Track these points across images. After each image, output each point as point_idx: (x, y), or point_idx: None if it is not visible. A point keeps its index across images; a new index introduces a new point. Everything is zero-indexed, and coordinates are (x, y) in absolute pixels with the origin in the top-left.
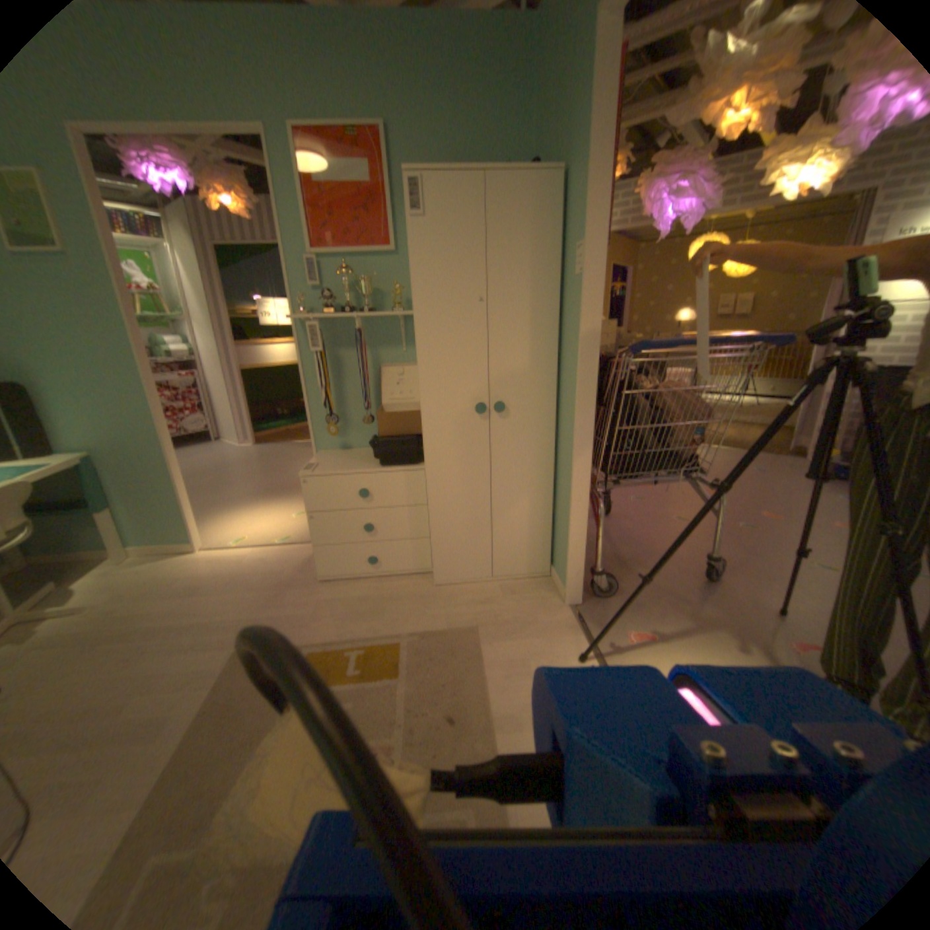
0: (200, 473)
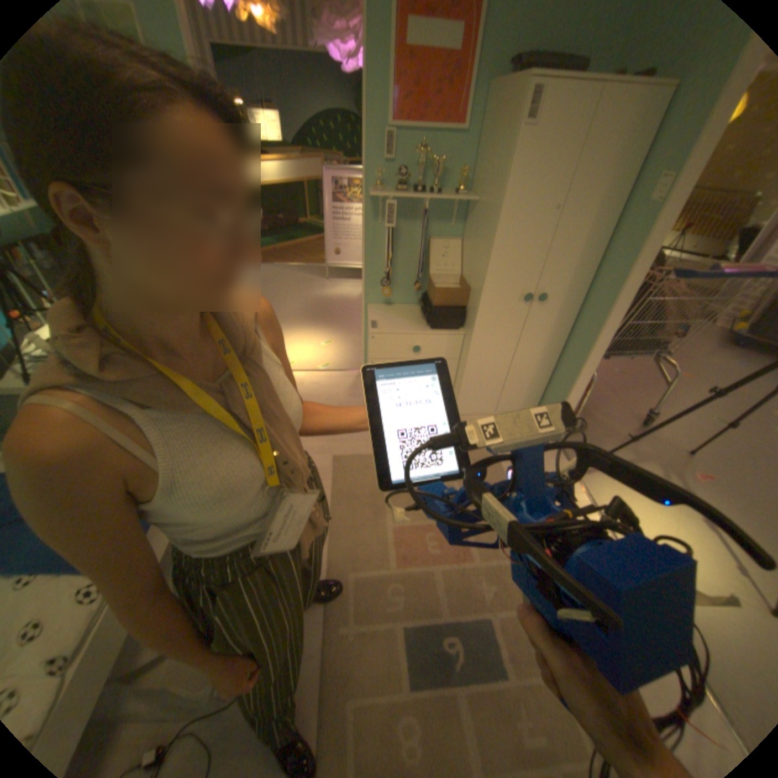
0: None
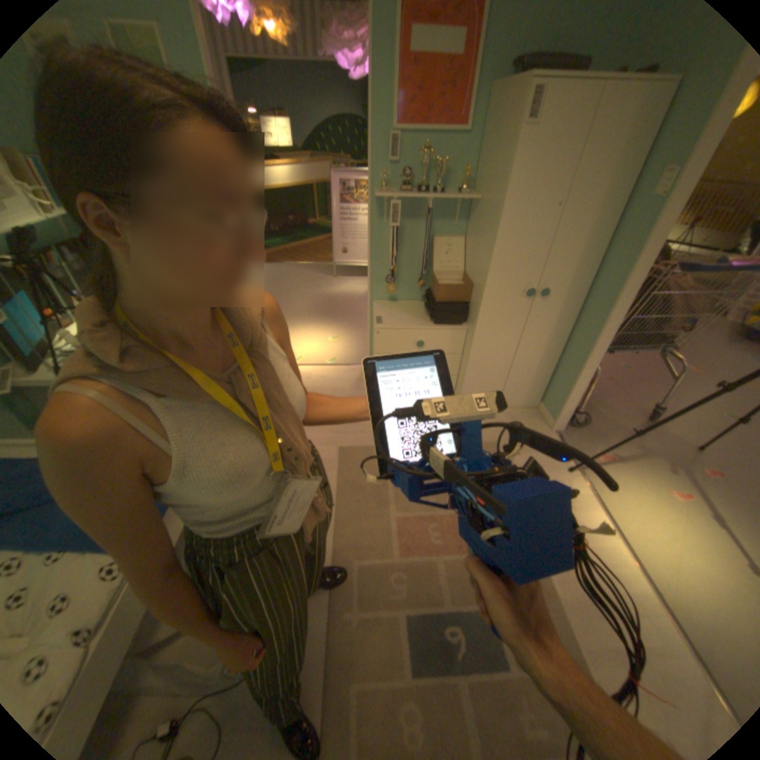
0: None
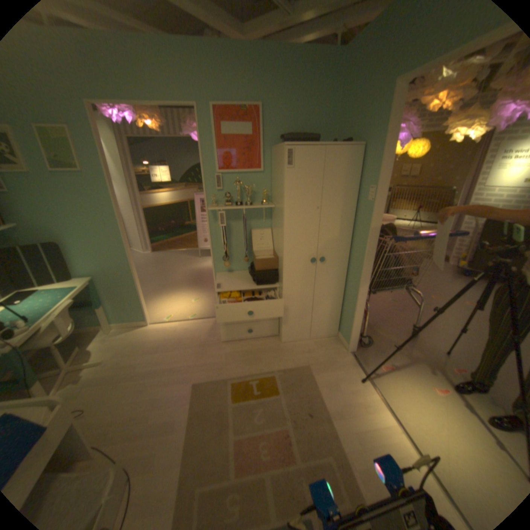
0: None
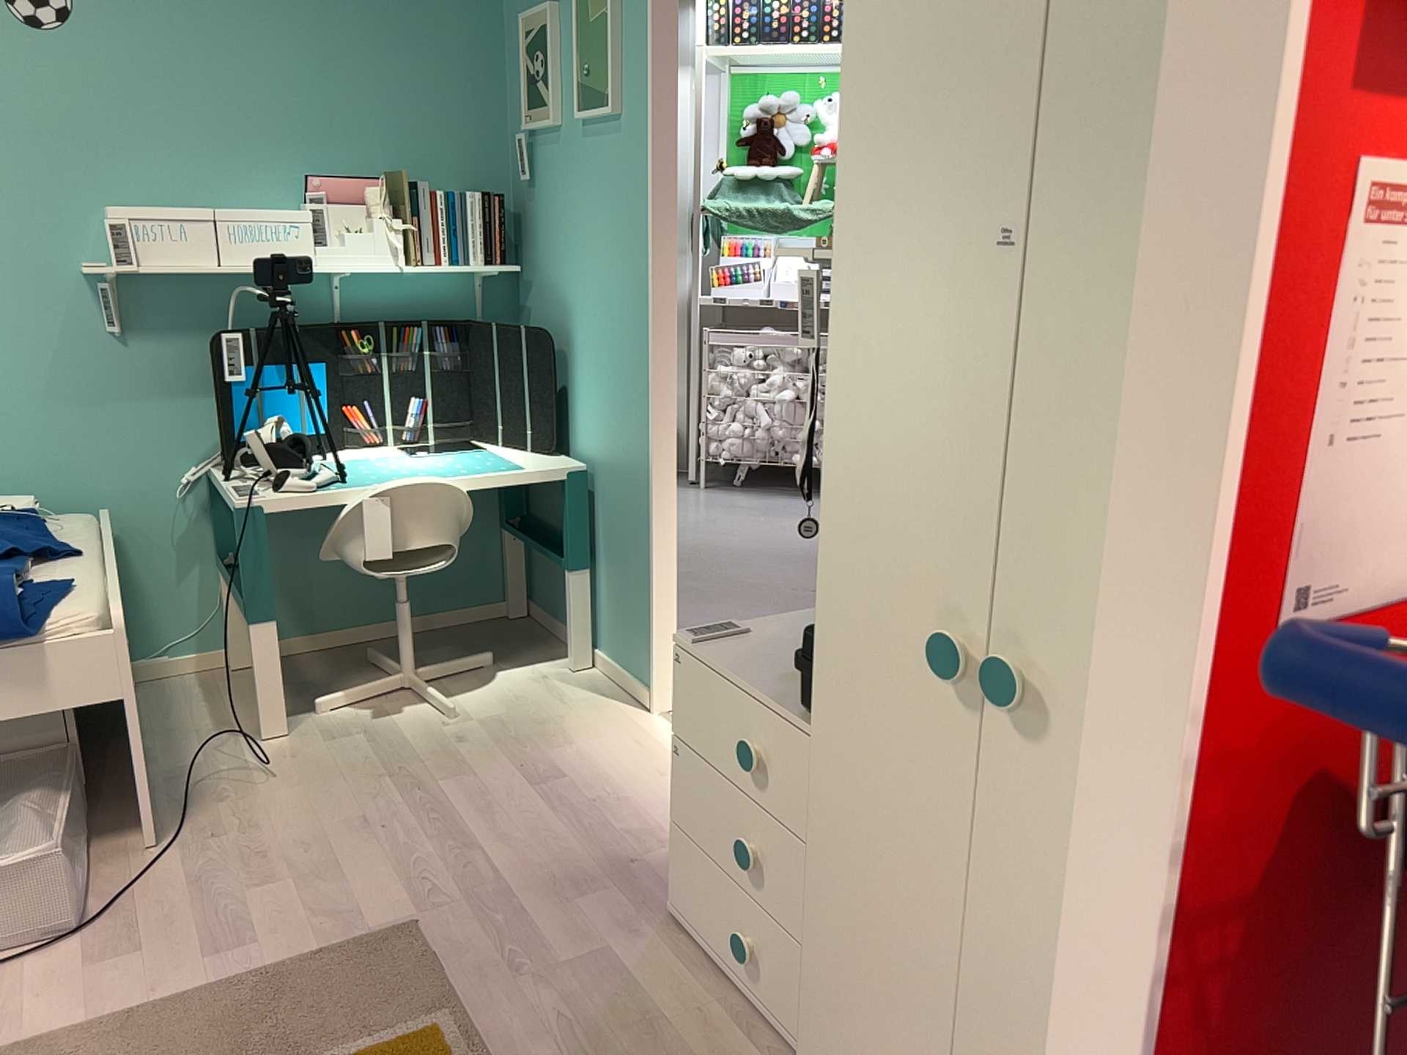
0: None
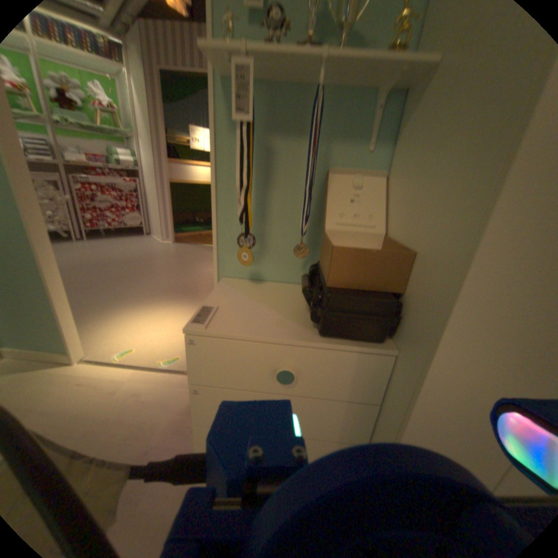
0: (124, 261)
